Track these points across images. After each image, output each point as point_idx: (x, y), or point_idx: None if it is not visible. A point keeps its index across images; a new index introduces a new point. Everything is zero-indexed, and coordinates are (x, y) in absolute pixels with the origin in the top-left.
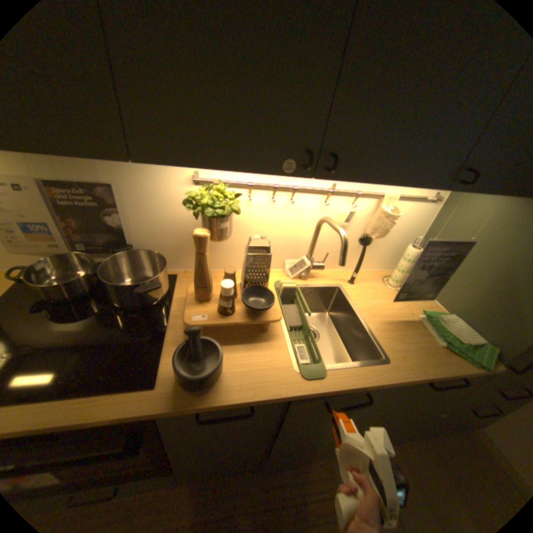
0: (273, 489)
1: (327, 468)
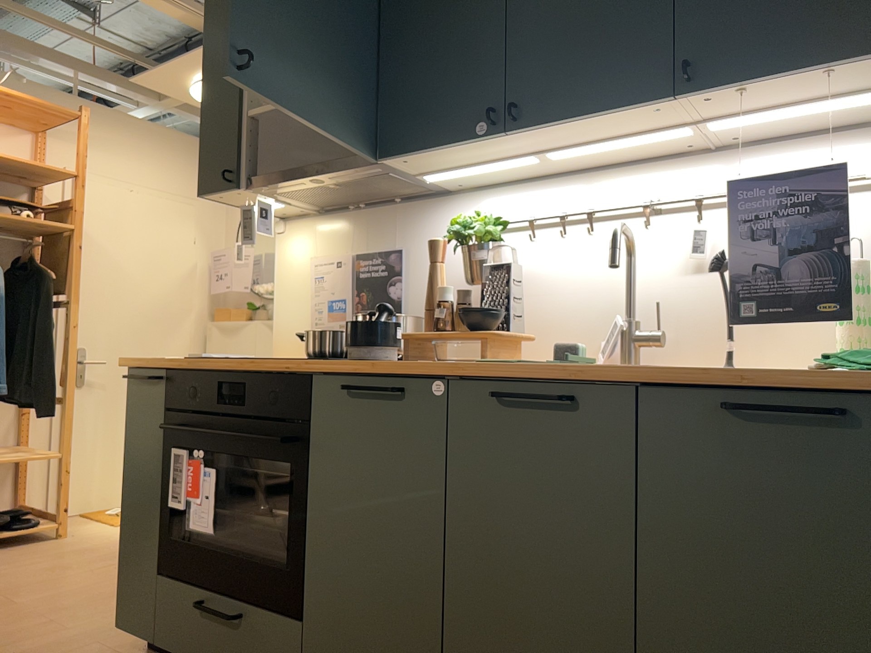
0: None
1: None
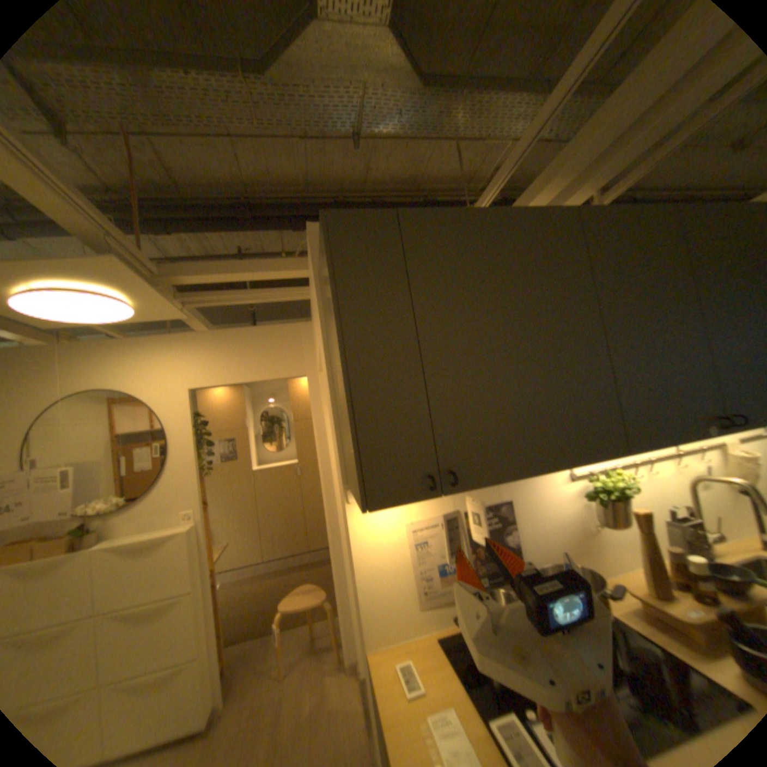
0: None
1: None
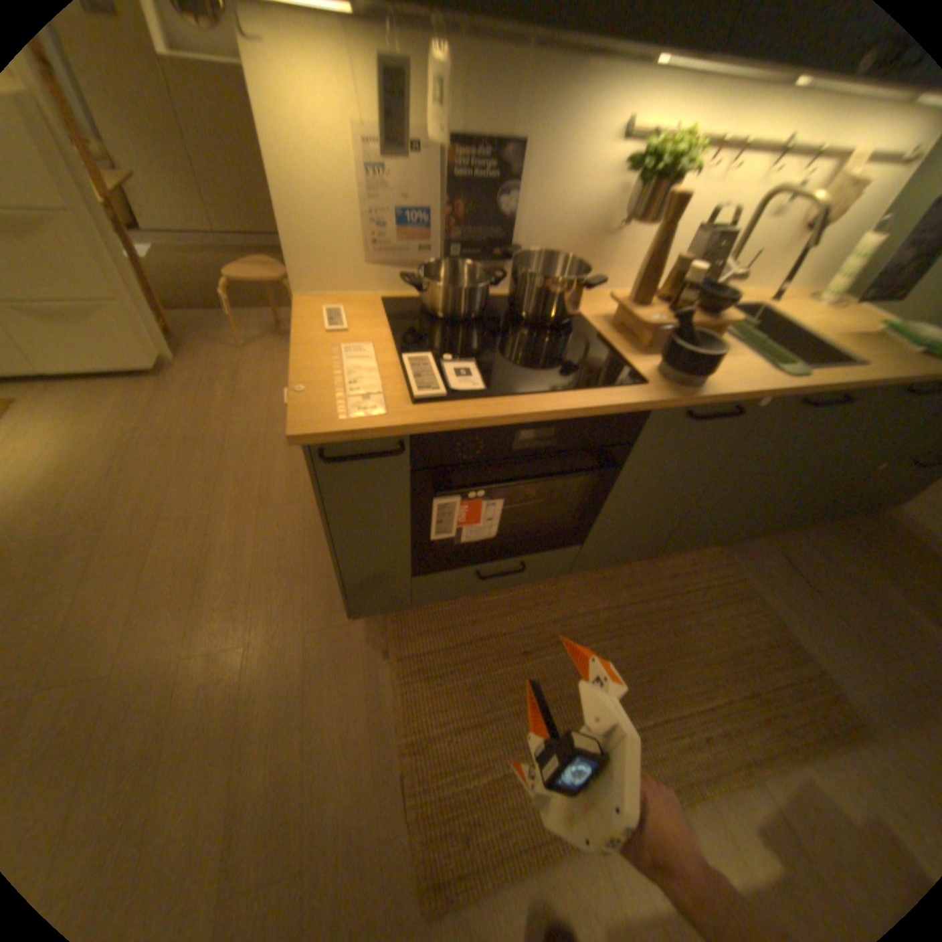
0: (667, 578)
1: (722, 557)
